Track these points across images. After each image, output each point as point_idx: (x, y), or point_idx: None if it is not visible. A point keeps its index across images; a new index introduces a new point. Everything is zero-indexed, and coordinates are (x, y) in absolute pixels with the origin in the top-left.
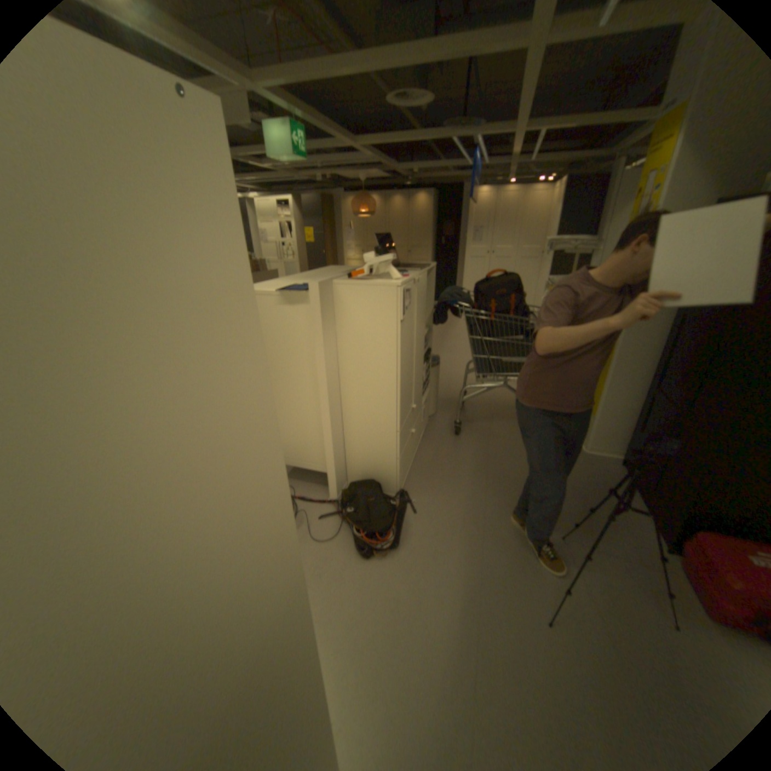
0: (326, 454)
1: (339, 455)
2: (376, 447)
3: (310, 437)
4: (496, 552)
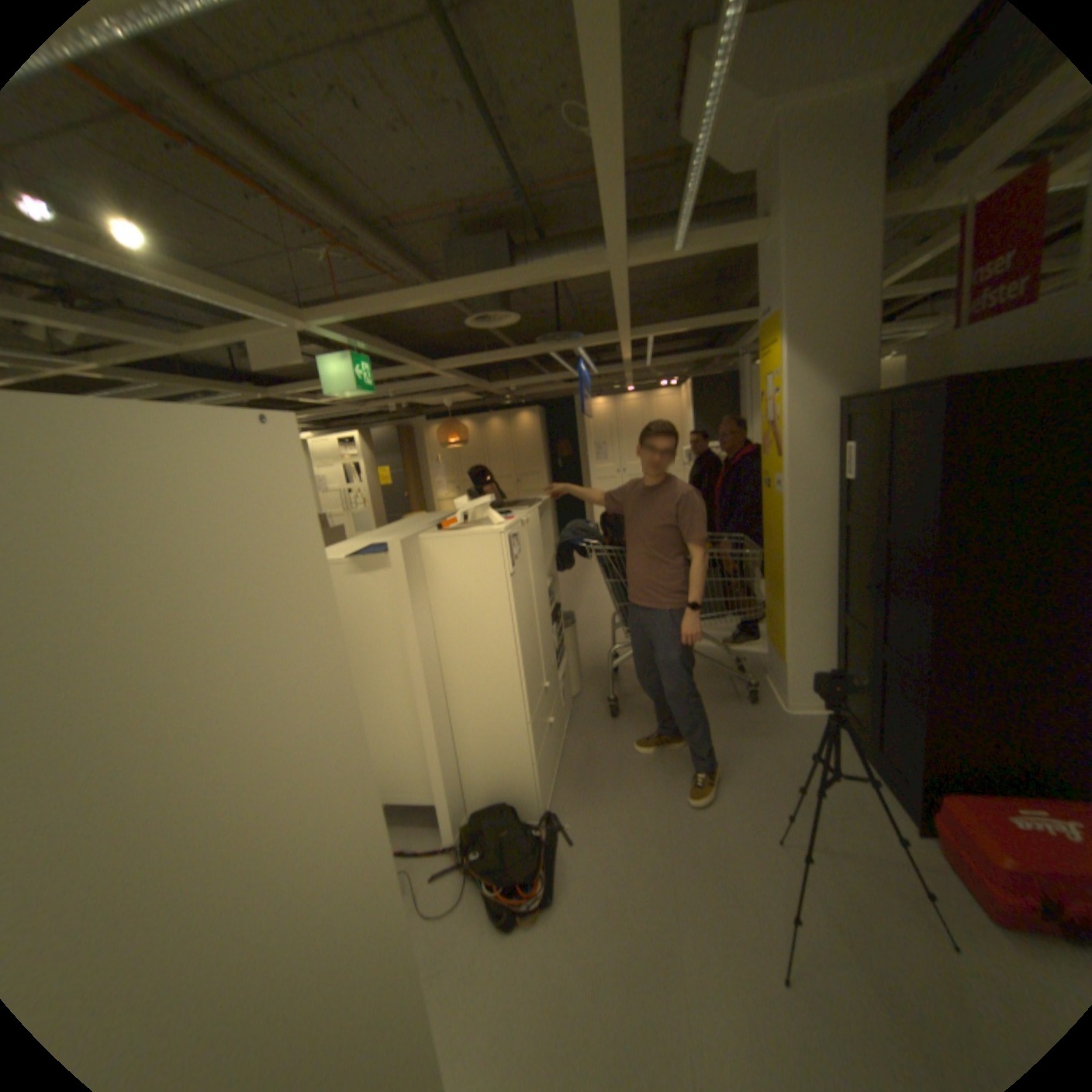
0: (431, 776)
1: (449, 774)
2: (502, 753)
3: (406, 753)
4: (694, 884)
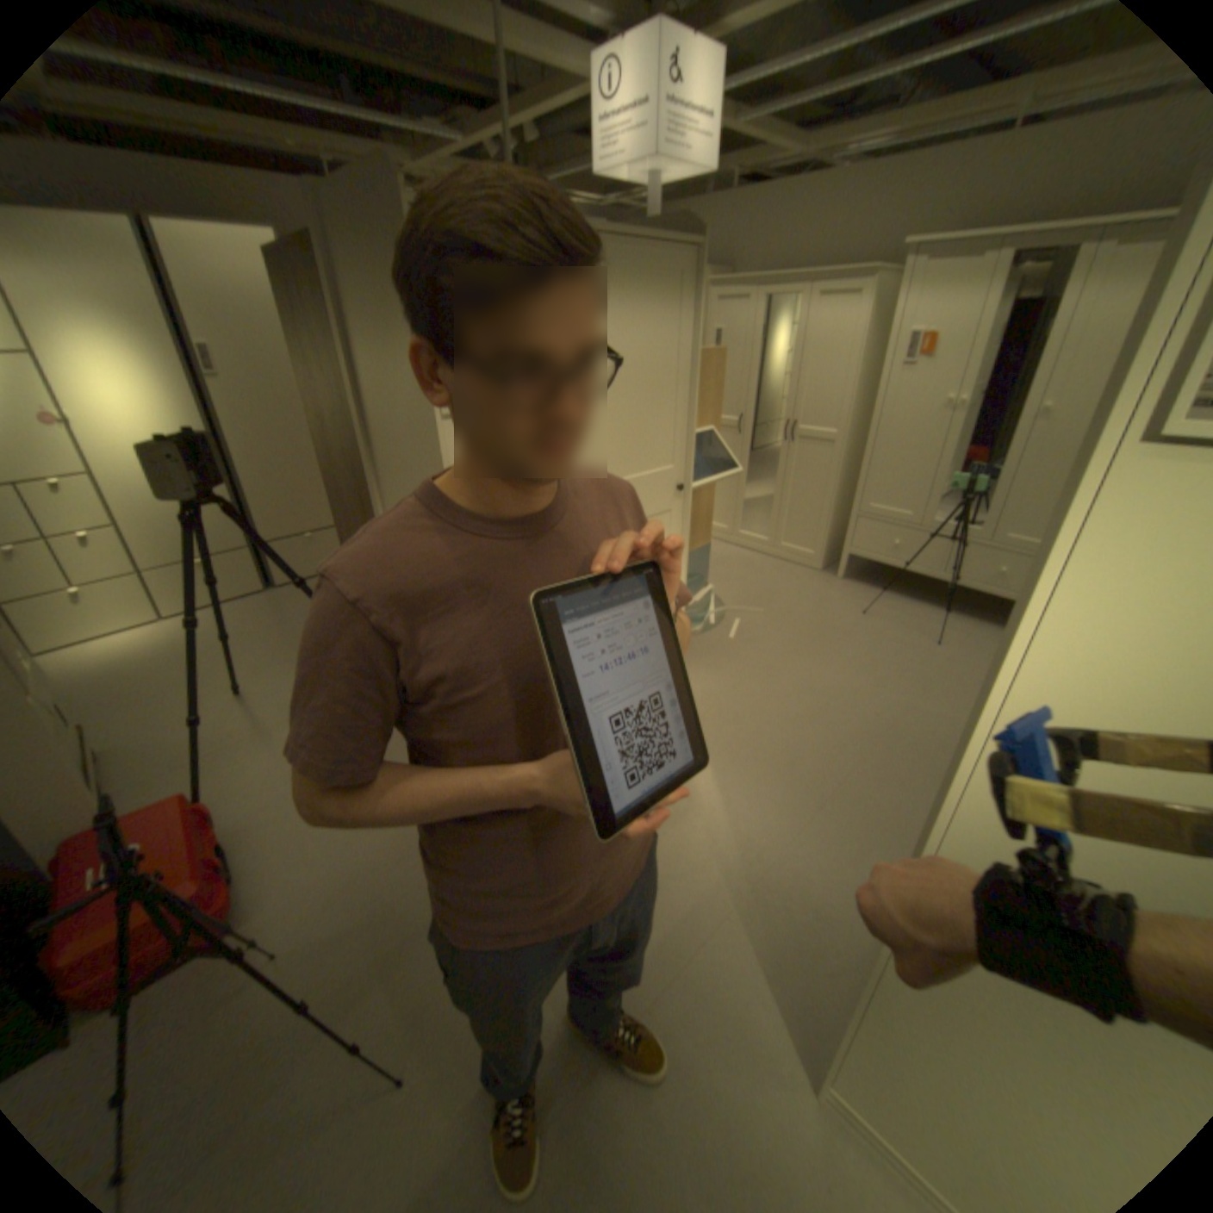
0: None
1: None
2: None
3: None
4: None
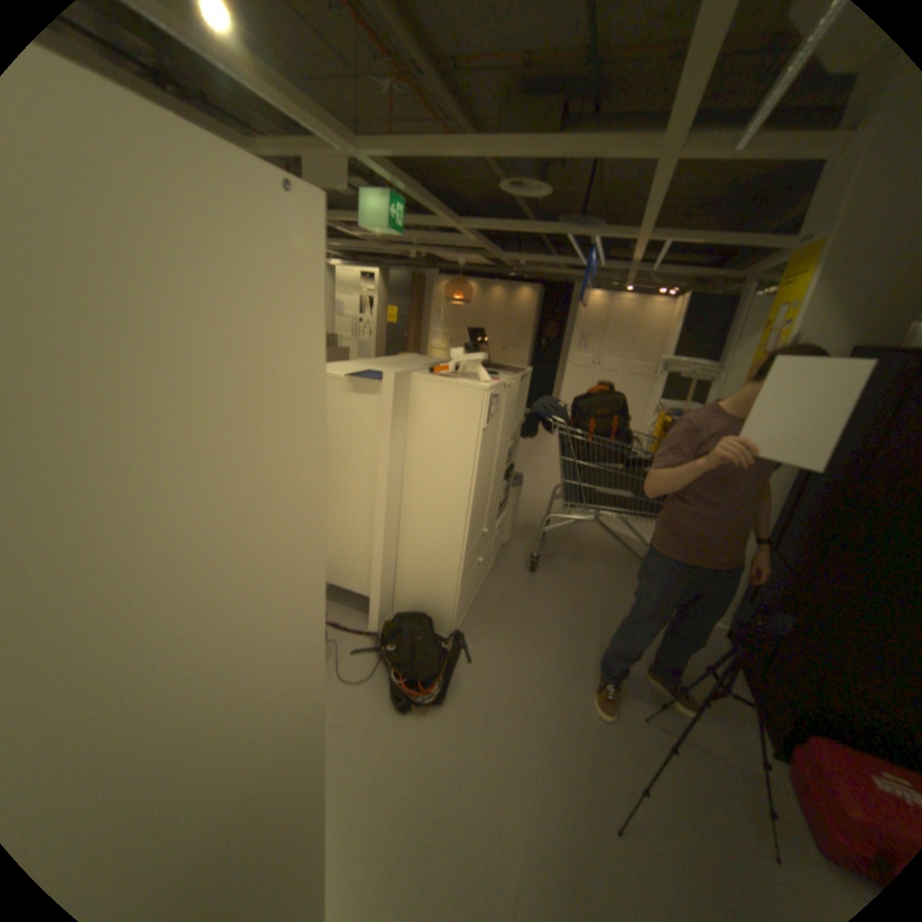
0: (373, 575)
1: (387, 577)
2: (434, 574)
3: (357, 550)
4: (563, 728)
